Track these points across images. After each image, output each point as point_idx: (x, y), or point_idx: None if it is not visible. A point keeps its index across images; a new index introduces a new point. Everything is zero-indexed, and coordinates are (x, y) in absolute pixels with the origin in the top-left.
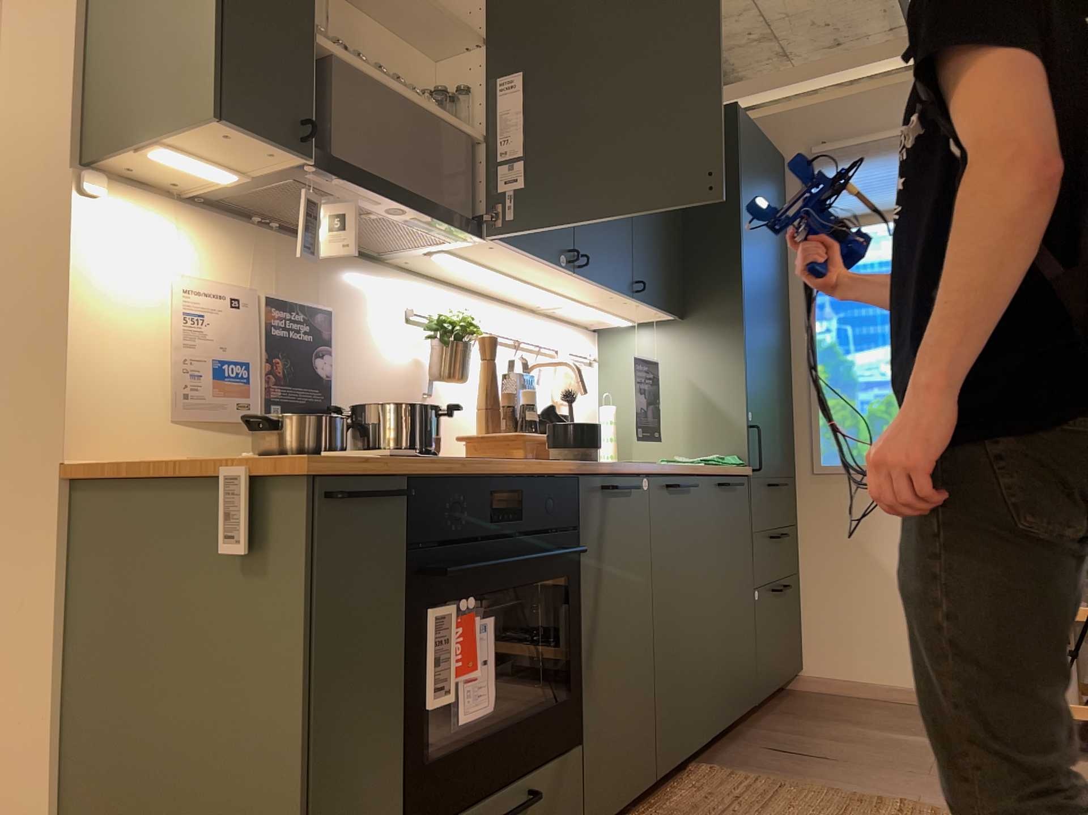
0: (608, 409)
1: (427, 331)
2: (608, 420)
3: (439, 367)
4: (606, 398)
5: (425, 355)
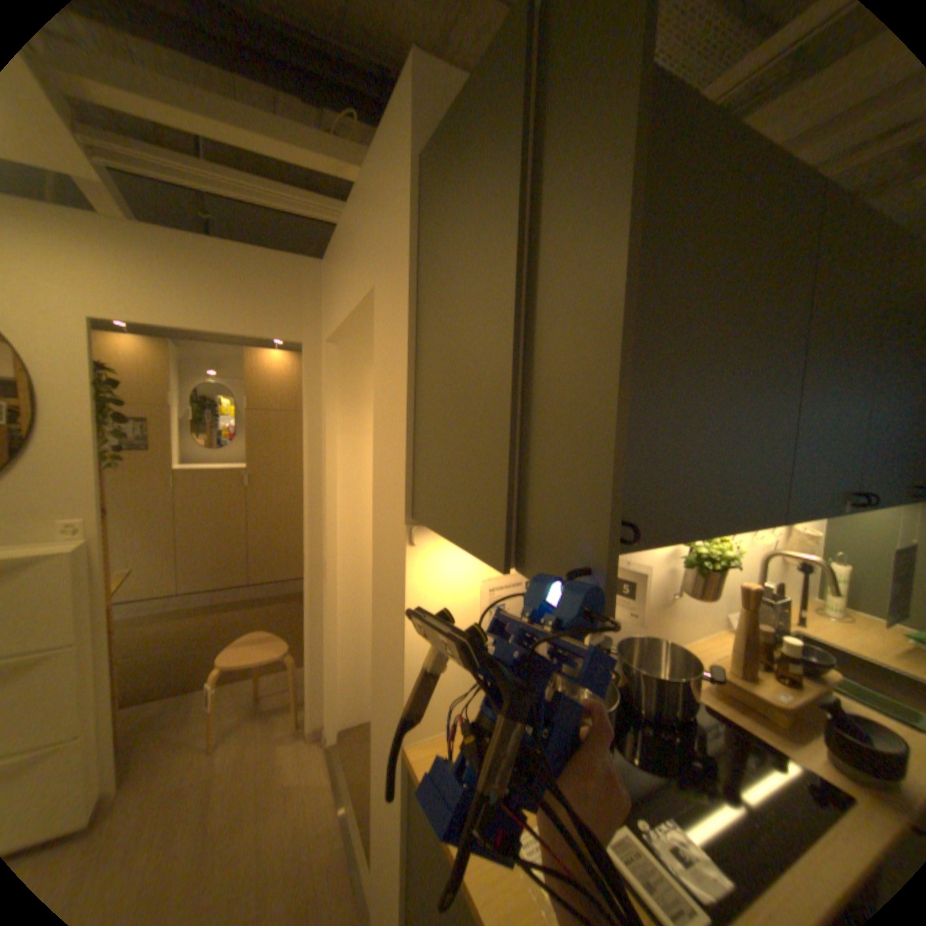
0: (840, 569)
1: (685, 561)
2: (839, 579)
3: (695, 587)
4: (838, 557)
5: (680, 569)
